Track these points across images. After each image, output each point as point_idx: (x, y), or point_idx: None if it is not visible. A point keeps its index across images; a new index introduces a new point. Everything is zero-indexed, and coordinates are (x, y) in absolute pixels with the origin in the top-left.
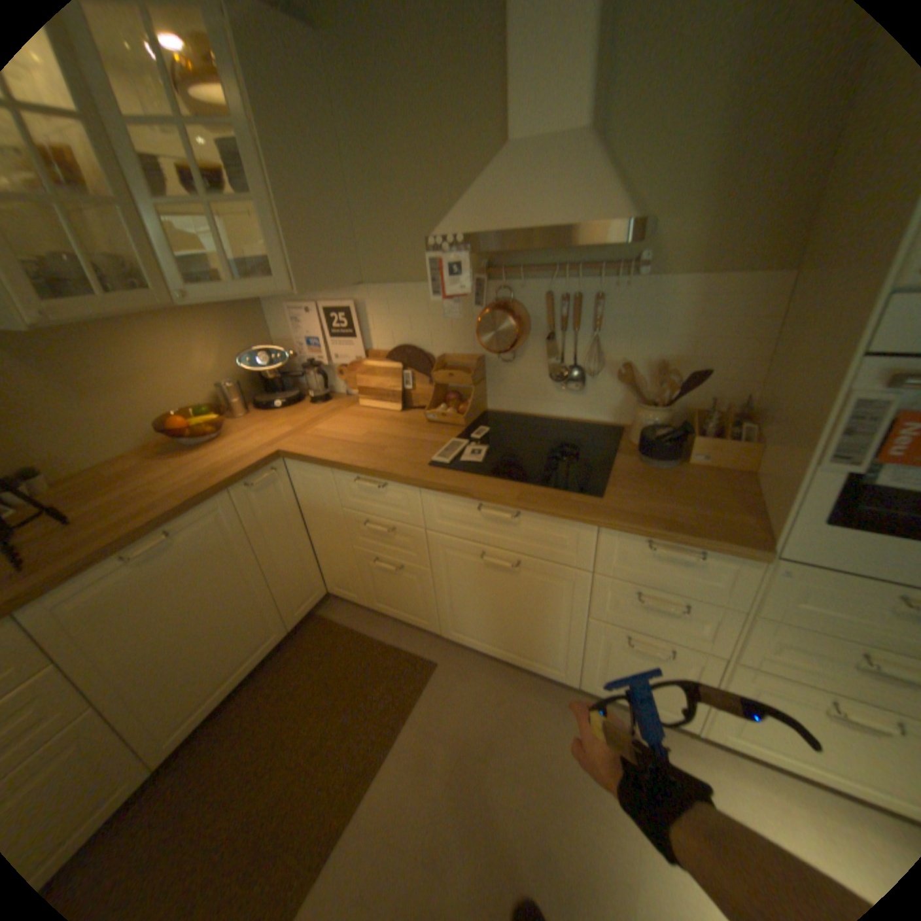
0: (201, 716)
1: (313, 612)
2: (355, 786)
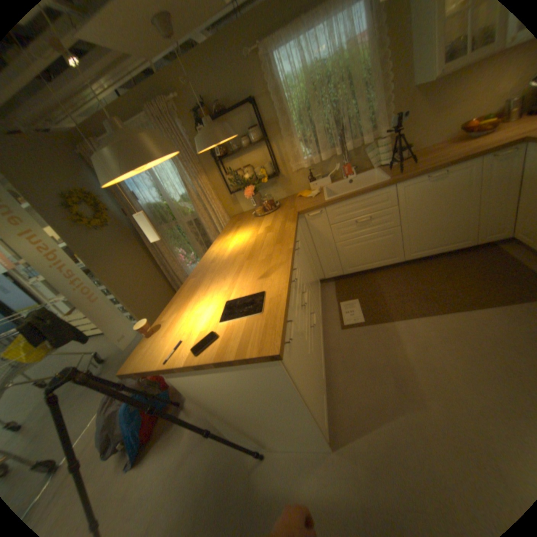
0: (426, 254)
1: (498, 244)
2: (476, 305)
